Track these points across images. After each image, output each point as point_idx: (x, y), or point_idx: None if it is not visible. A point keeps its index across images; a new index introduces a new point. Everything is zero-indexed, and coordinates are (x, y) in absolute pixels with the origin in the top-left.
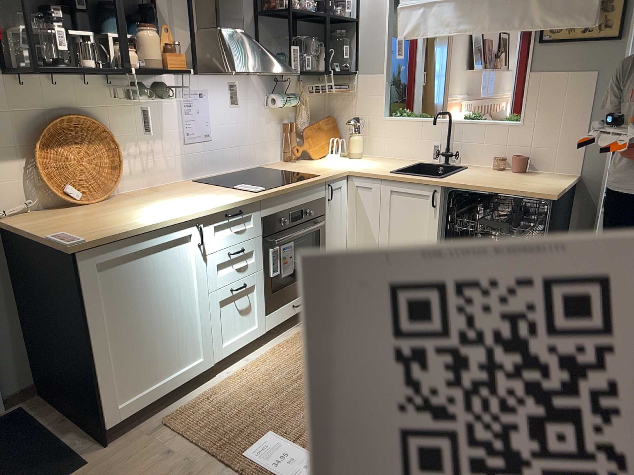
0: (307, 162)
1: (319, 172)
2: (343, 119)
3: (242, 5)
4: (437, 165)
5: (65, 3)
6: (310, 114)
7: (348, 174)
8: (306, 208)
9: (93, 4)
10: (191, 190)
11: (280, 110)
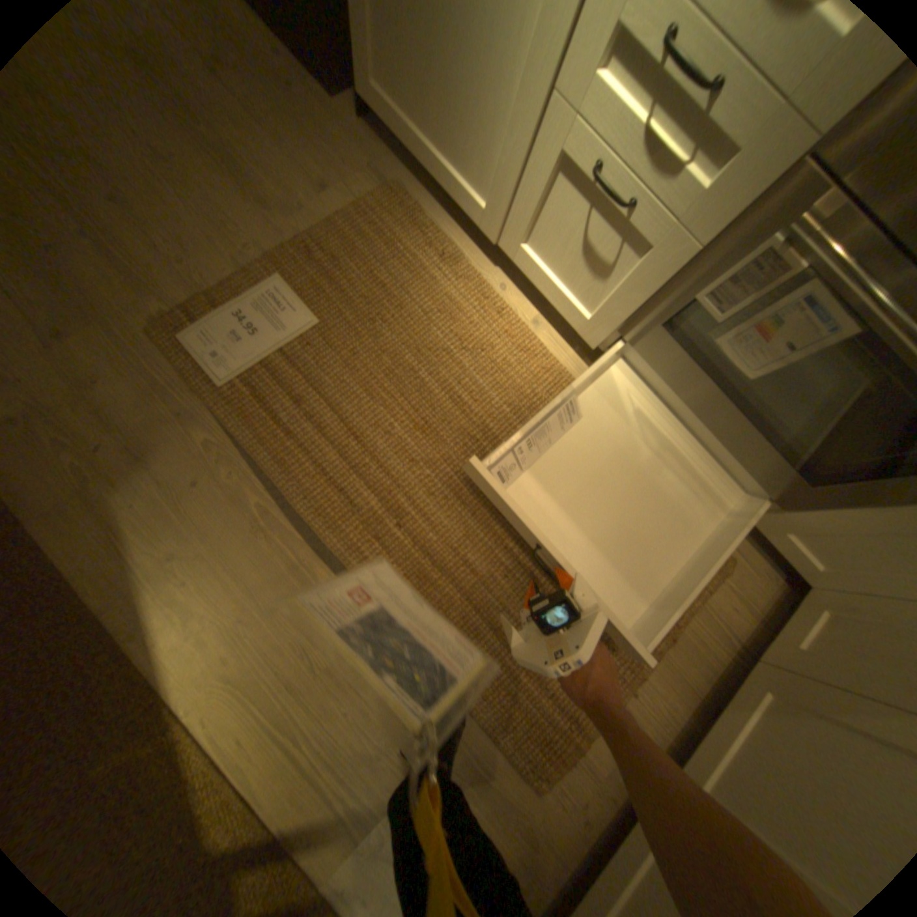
0: None
1: None
2: None
3: None
4: None
5: None
6: None
7: None
8: None
9: None
10: None
11: None
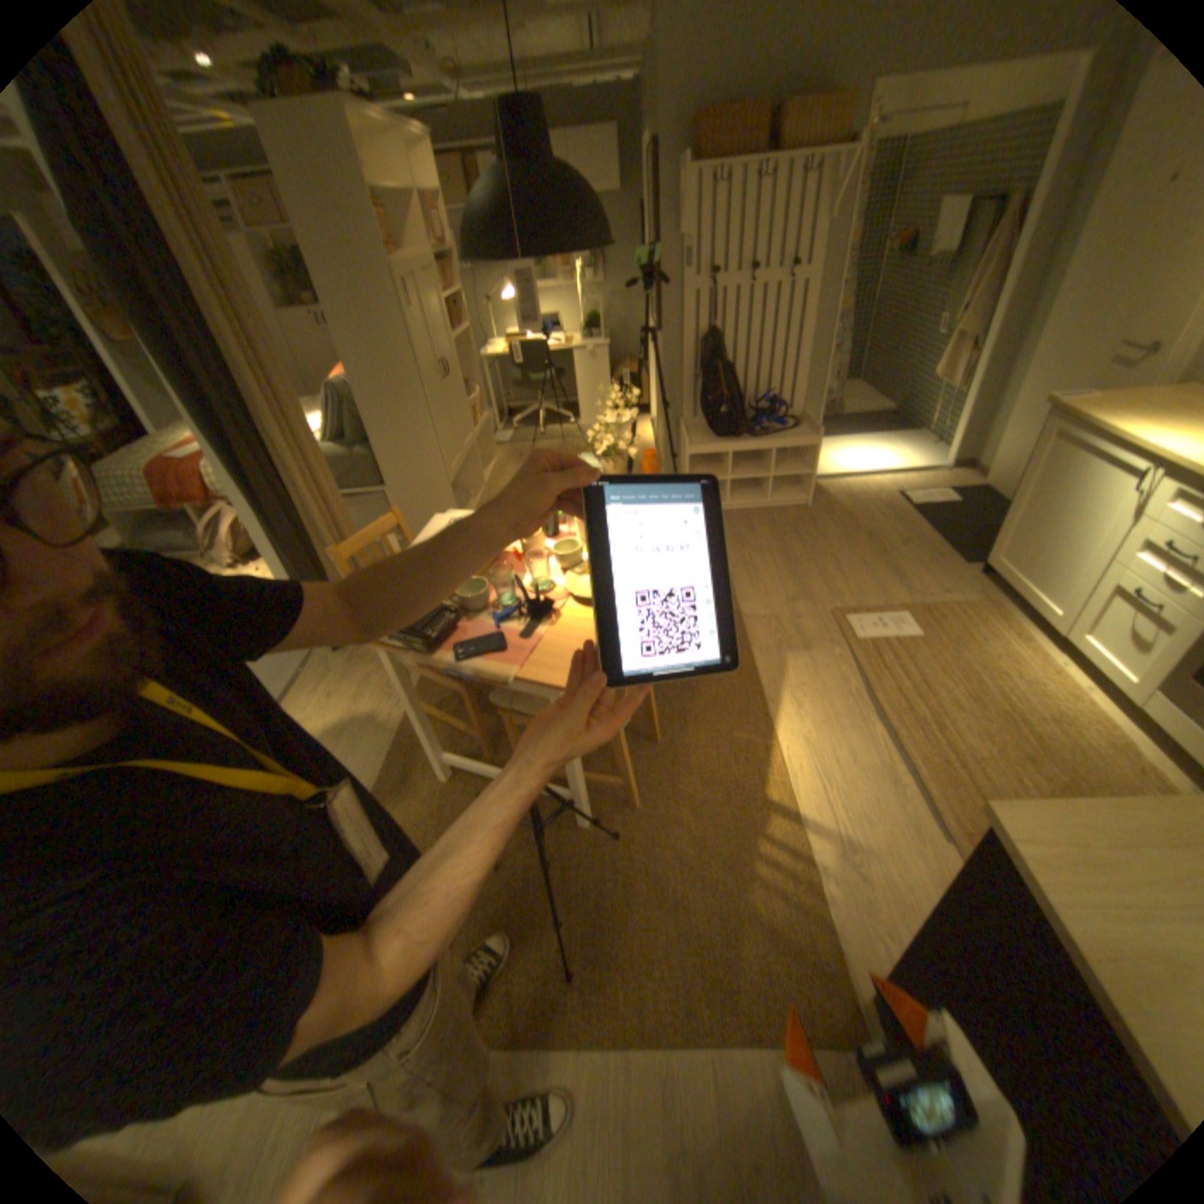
0: None
1: None
2: None
3: None
4: None
5: None
6: None
7: None
8: None
9: None
10: None
11: None
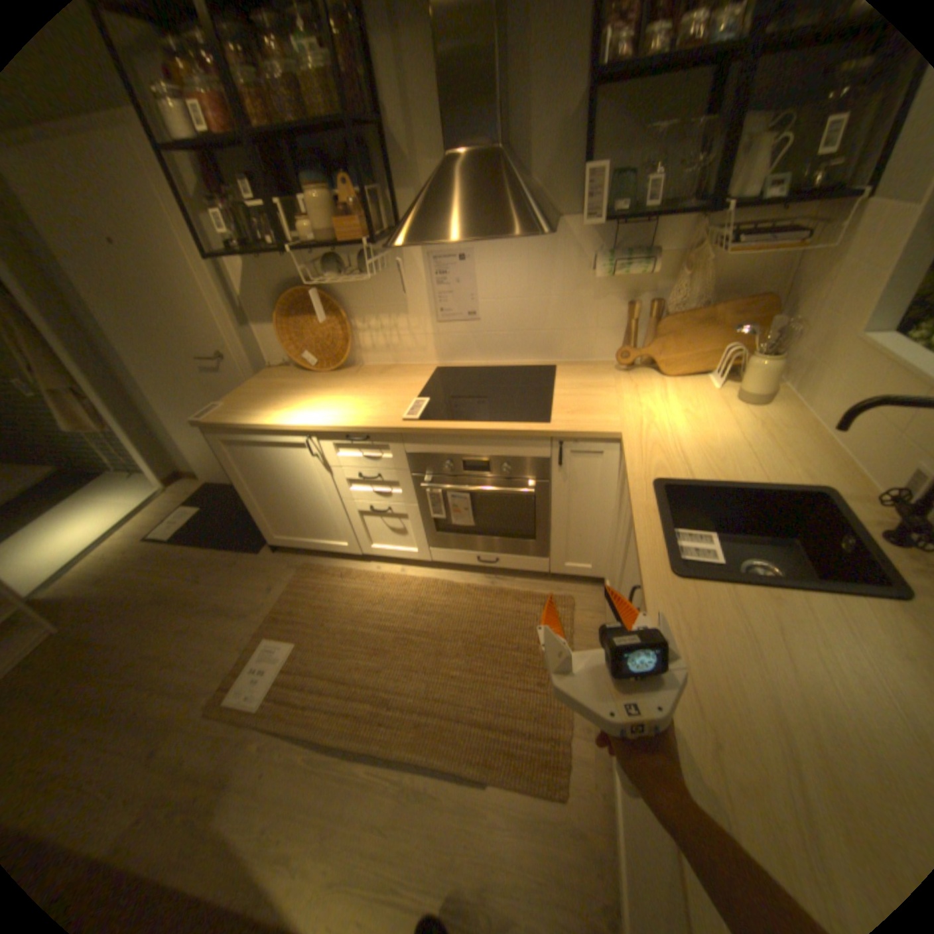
0: (638, 380)
1: (567, 416)
2: (805, 306)
3: (555, 73)
4: (849, 526)
5: (279, 158)
6: (727, 284)
7: (615, 438)
8: (503, 462)
9: (307, 151)
10: (395, 385)
11: (633, 276)
